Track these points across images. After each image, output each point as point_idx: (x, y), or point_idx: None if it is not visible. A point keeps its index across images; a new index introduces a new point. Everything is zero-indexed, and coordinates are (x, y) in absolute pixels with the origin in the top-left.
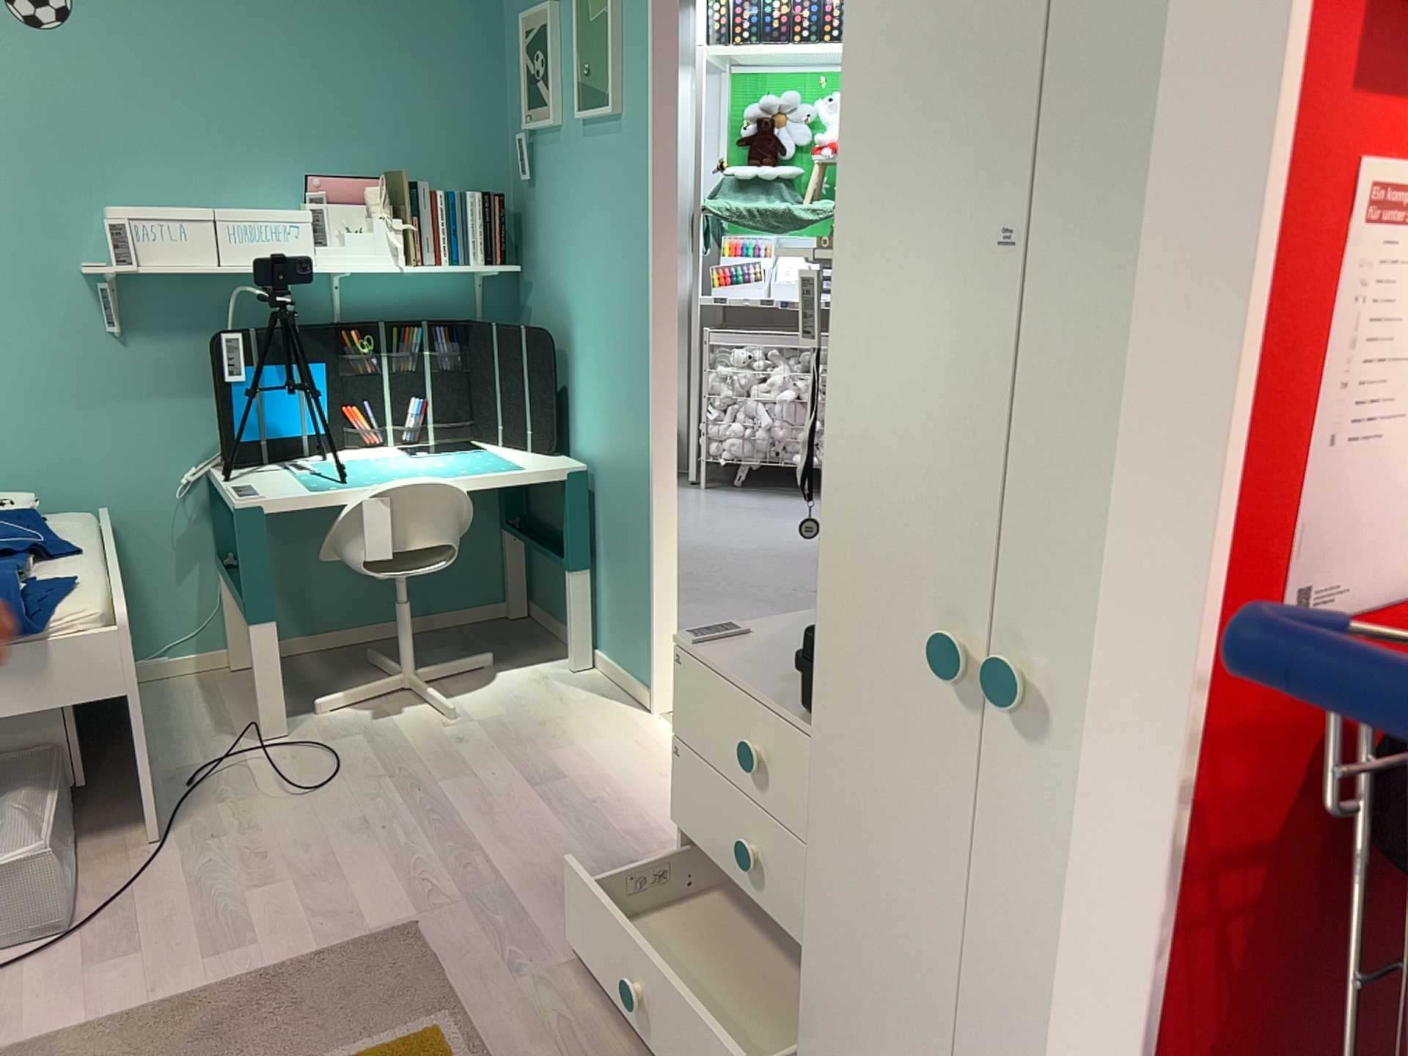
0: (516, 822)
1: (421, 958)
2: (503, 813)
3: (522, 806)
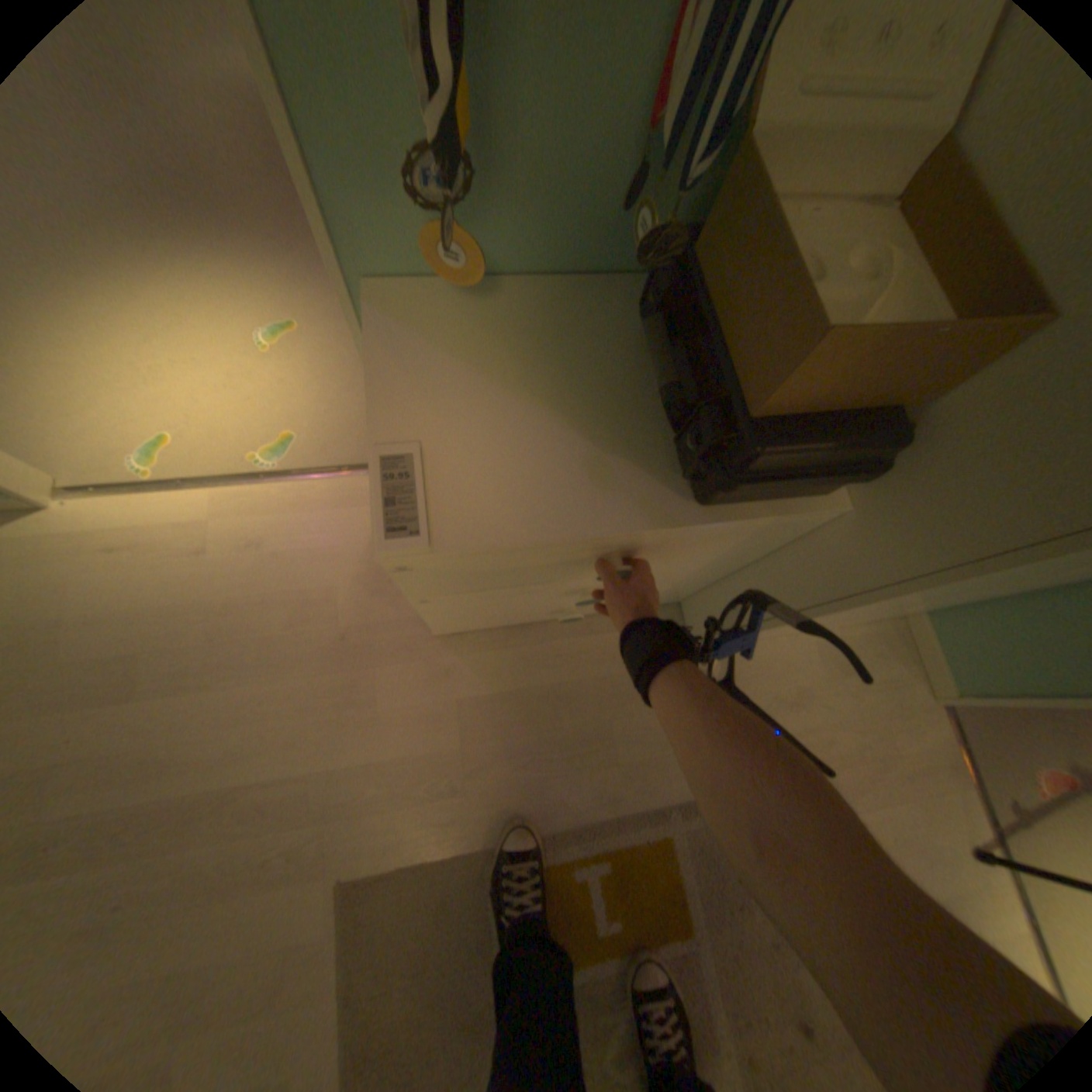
0: (200, 738)
1: (402, 887)
2: (173, 748)
3: (169, 723)
